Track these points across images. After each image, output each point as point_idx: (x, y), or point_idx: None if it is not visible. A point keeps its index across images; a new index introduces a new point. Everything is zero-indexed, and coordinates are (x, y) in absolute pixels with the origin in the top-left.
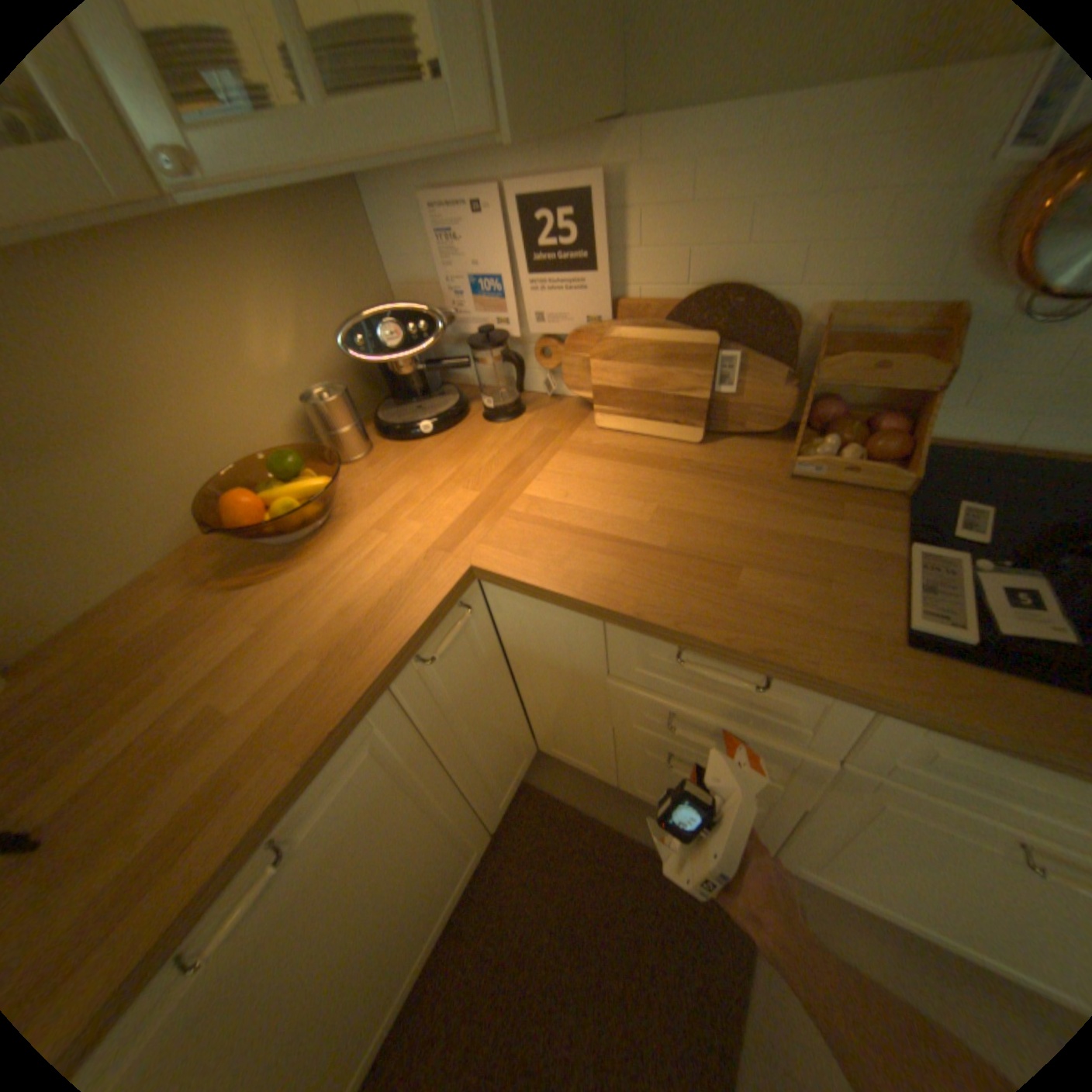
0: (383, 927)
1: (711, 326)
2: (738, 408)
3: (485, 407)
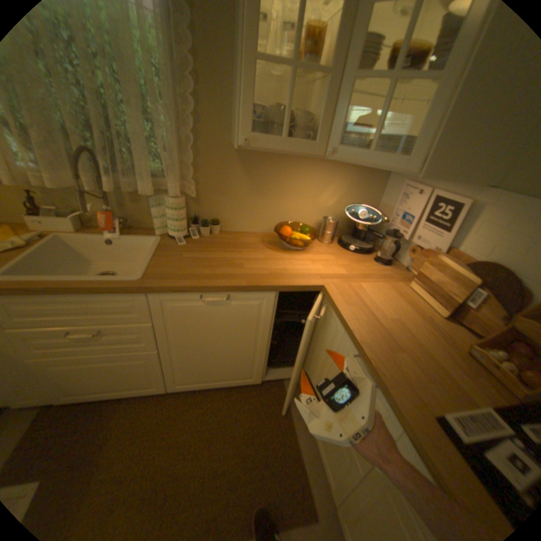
0: (222, 355)
1: (483, 278)
2: (472, 317)
3: (377, 255)
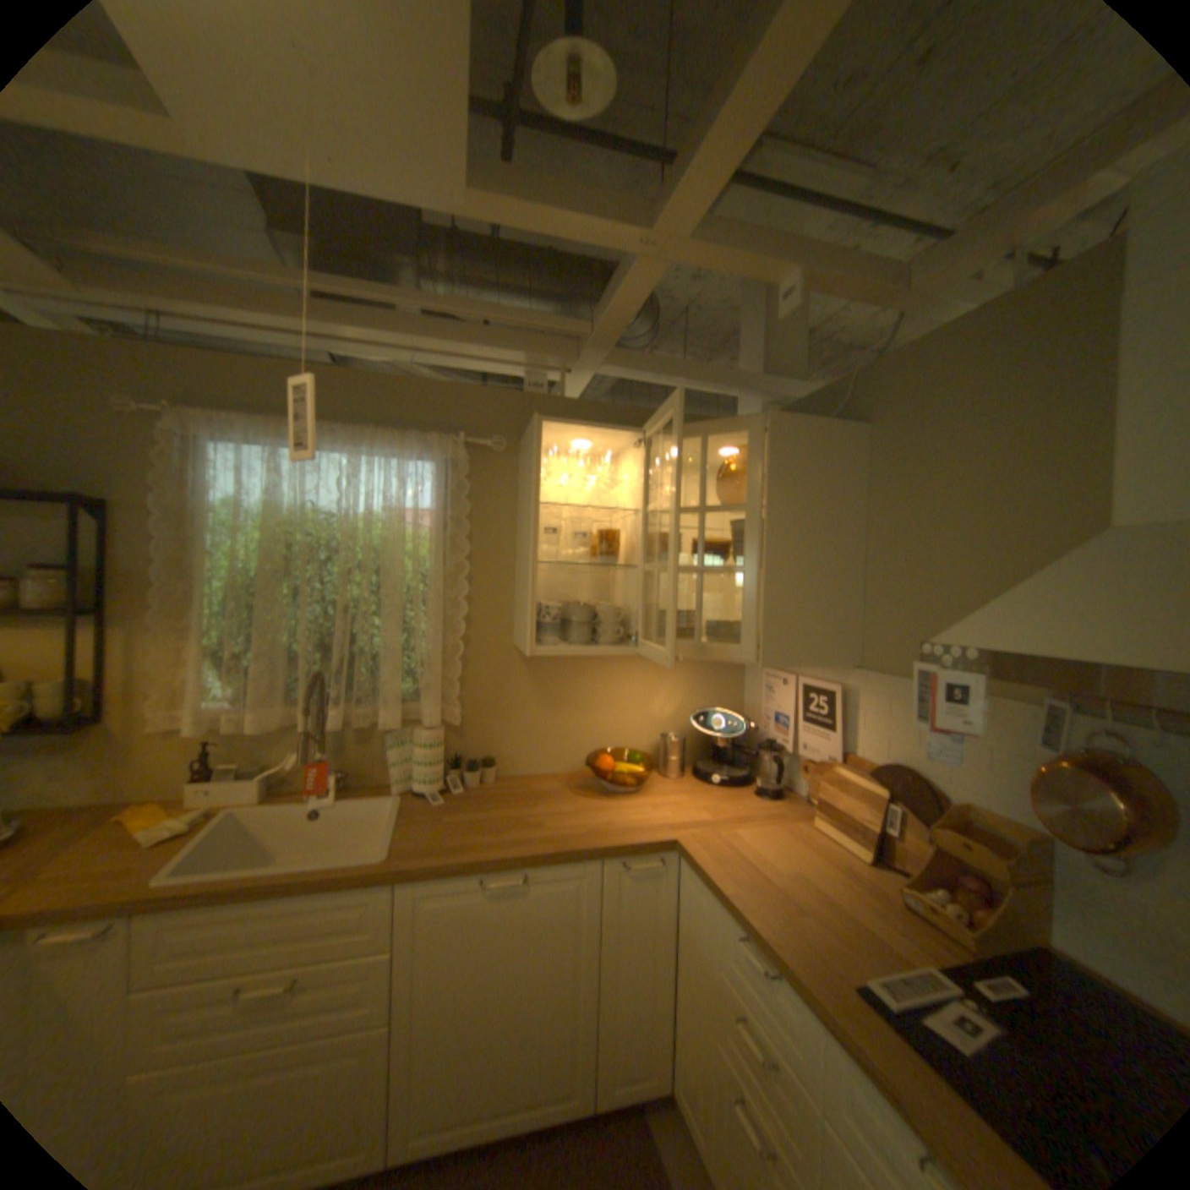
0: (512, 1028)
1: (893, 790)
2: (901, 853)
3: (758, 787)
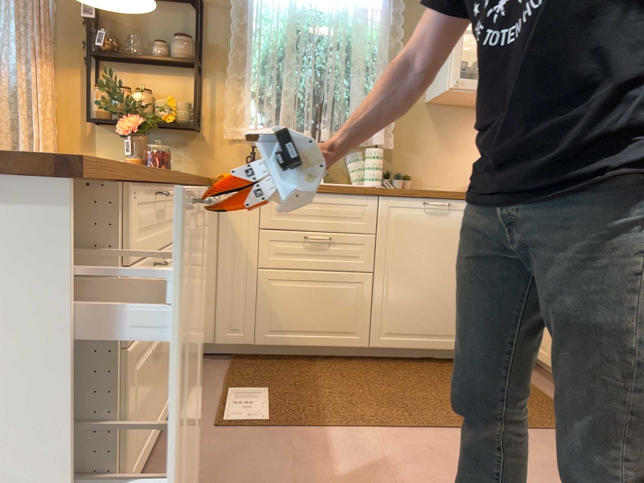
0: (437, 289)
1: None
2: None
3: None
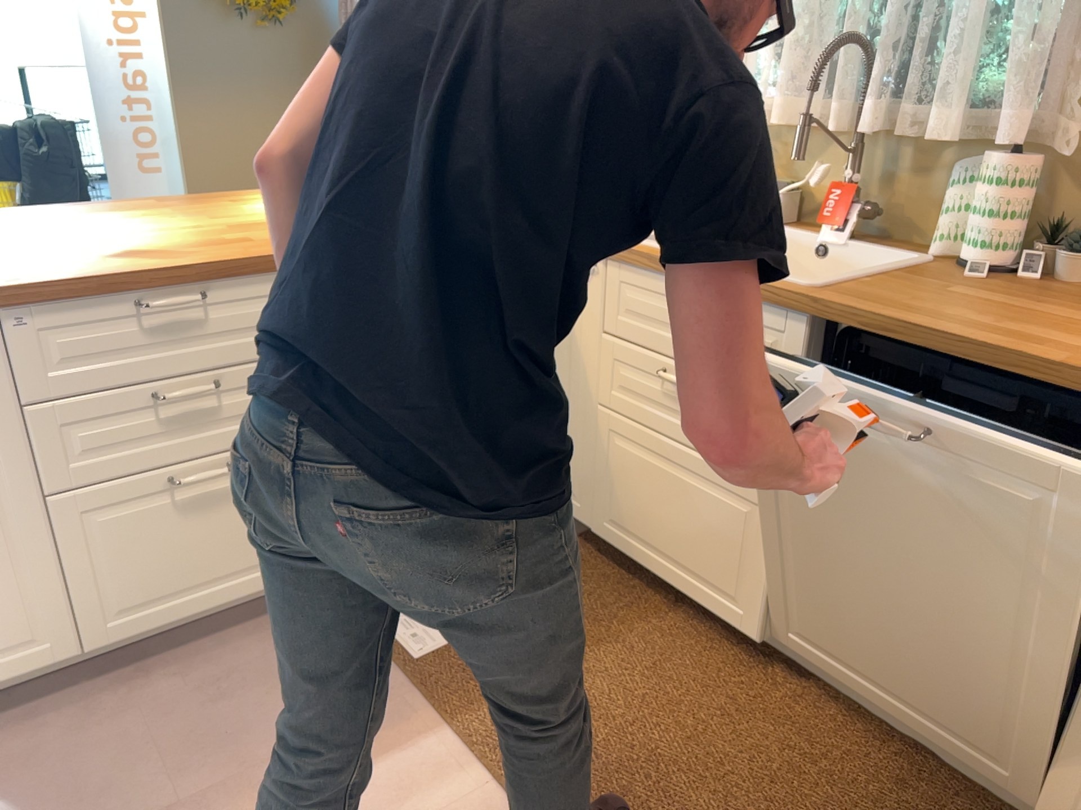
0: (927, 601)
1: None
2: None
3: None
